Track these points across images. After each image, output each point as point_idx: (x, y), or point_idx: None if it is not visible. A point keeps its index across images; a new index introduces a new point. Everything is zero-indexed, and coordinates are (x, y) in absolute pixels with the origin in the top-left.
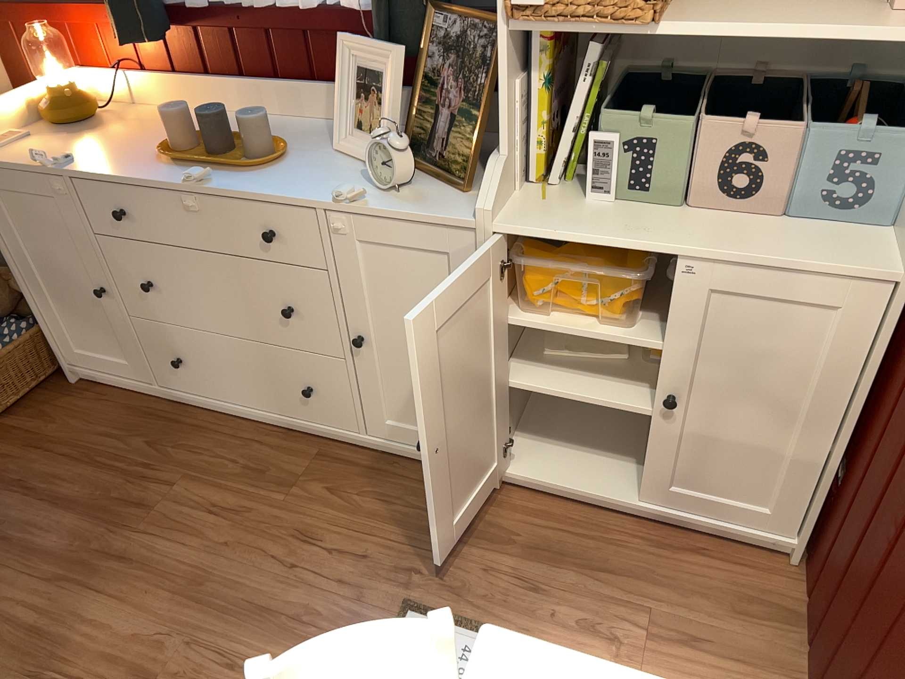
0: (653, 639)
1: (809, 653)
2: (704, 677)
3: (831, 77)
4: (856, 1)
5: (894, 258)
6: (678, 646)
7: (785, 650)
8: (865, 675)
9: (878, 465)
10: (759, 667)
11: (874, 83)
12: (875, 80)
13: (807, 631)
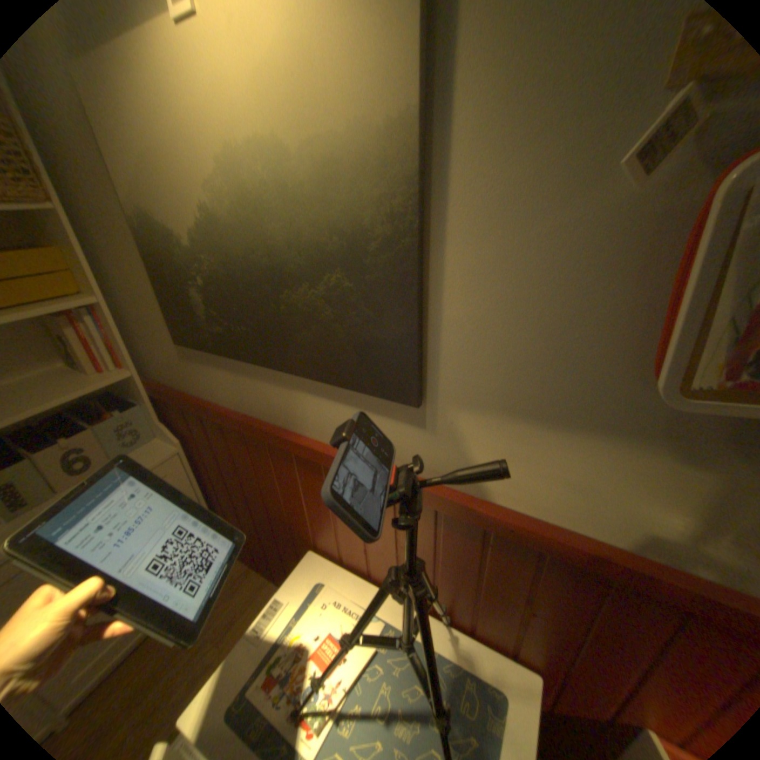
0: (218, 648)
1: (260, 577)
2: (245, 629)
3: (74, 406)
4: (65, 379)
5: (168, 449)
6: (227, 635)
7: (254, 586)
8: (278, 559)
9: (223, 507)
10: (254, 601)
11: (95, 399)
12: (95, 398)
13: (253, 573)
